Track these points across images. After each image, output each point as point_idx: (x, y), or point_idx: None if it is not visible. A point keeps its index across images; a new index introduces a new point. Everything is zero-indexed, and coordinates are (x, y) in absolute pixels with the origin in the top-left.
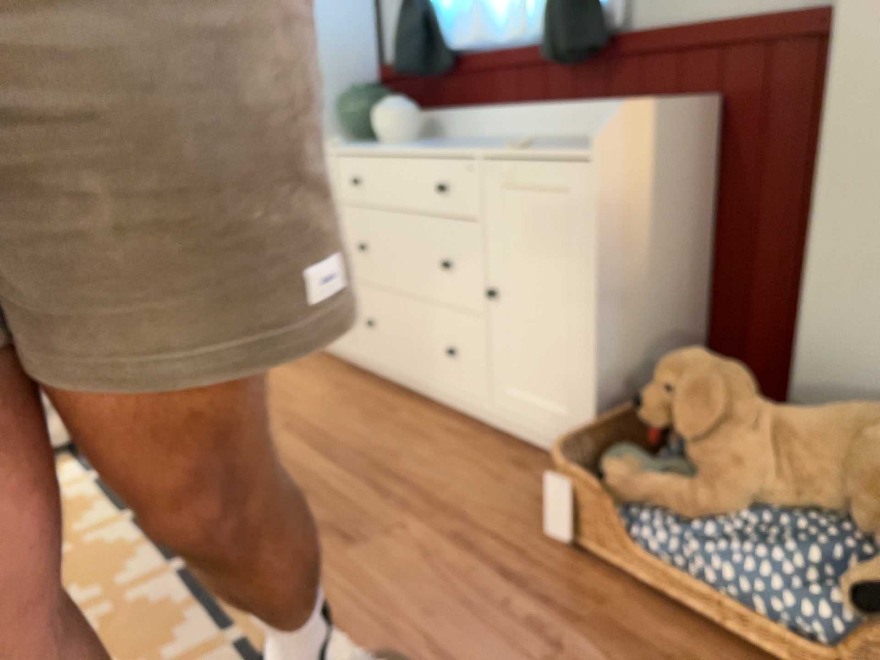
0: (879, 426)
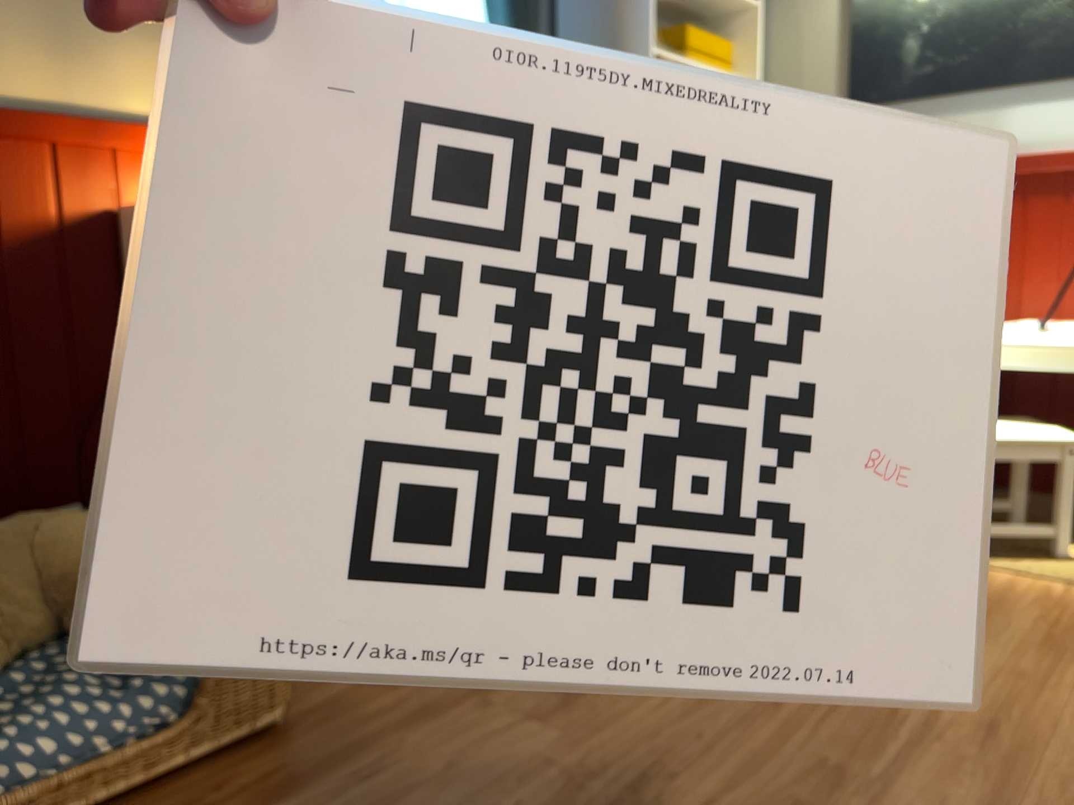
0: (31, 535)
